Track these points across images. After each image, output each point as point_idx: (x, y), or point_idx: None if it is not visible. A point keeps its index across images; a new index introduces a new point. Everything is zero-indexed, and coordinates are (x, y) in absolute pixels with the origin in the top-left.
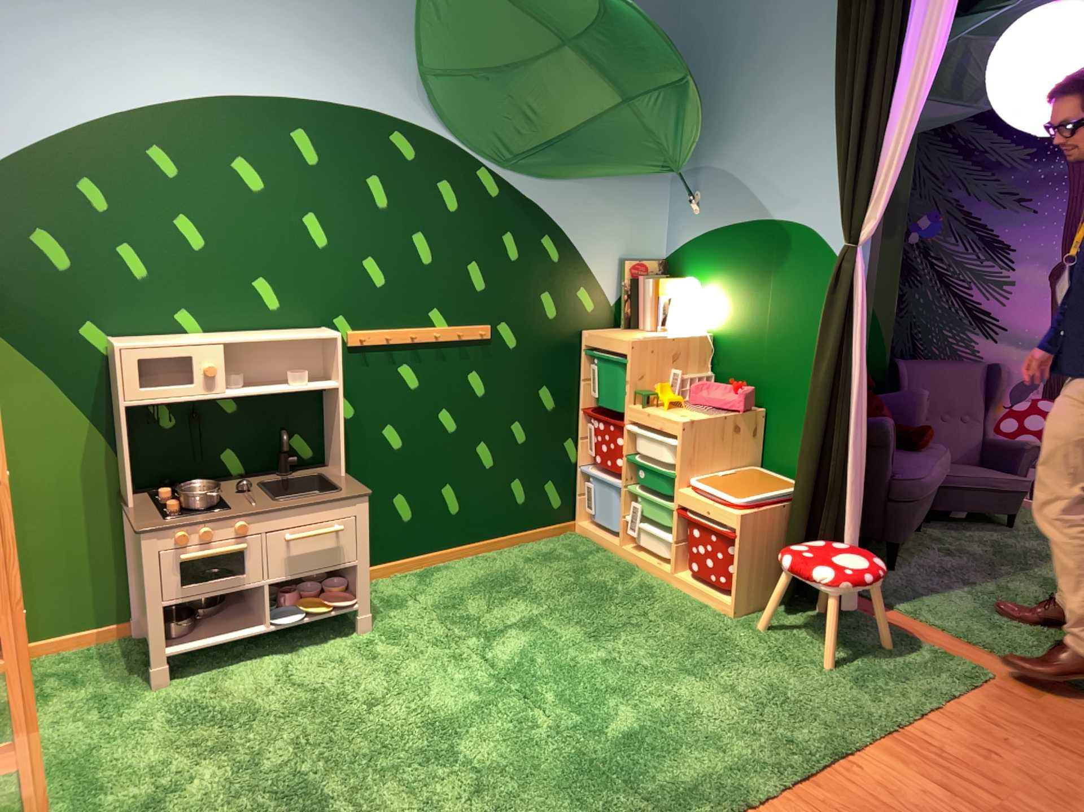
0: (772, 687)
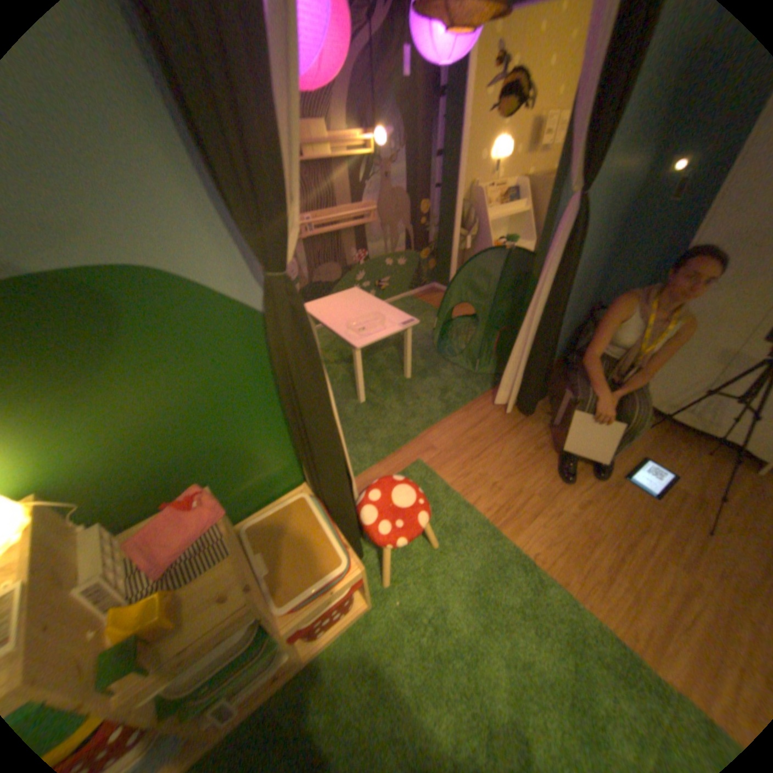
0: (469, 592)
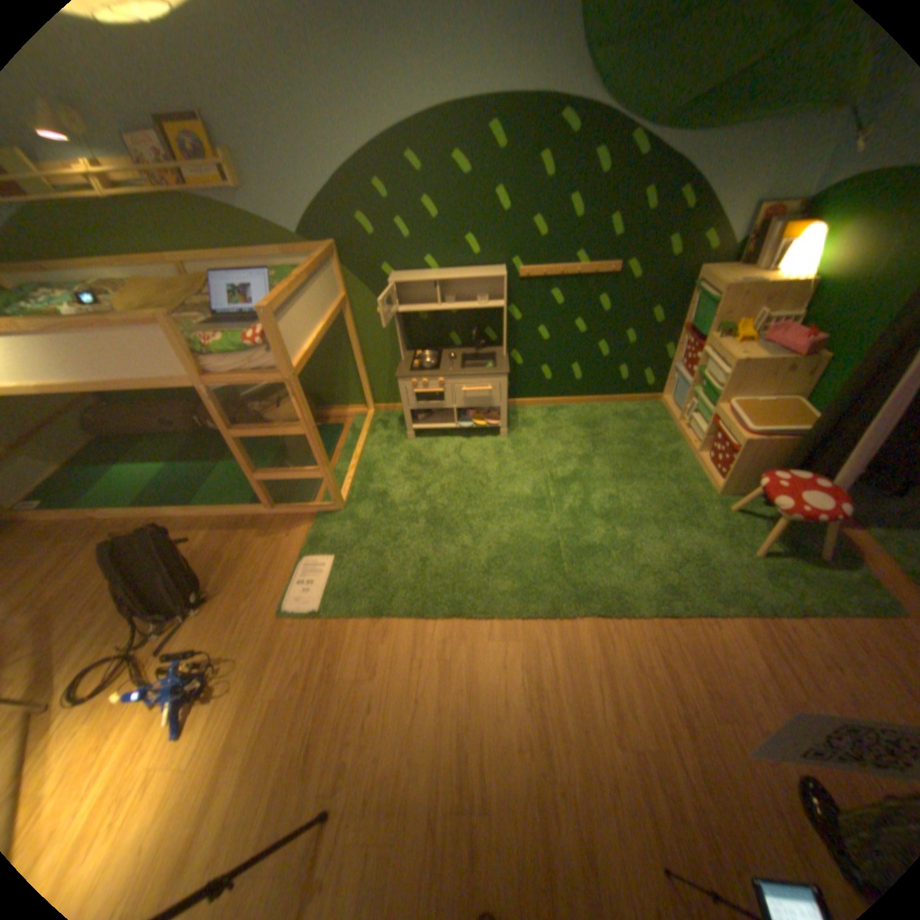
0: (704, 553)
